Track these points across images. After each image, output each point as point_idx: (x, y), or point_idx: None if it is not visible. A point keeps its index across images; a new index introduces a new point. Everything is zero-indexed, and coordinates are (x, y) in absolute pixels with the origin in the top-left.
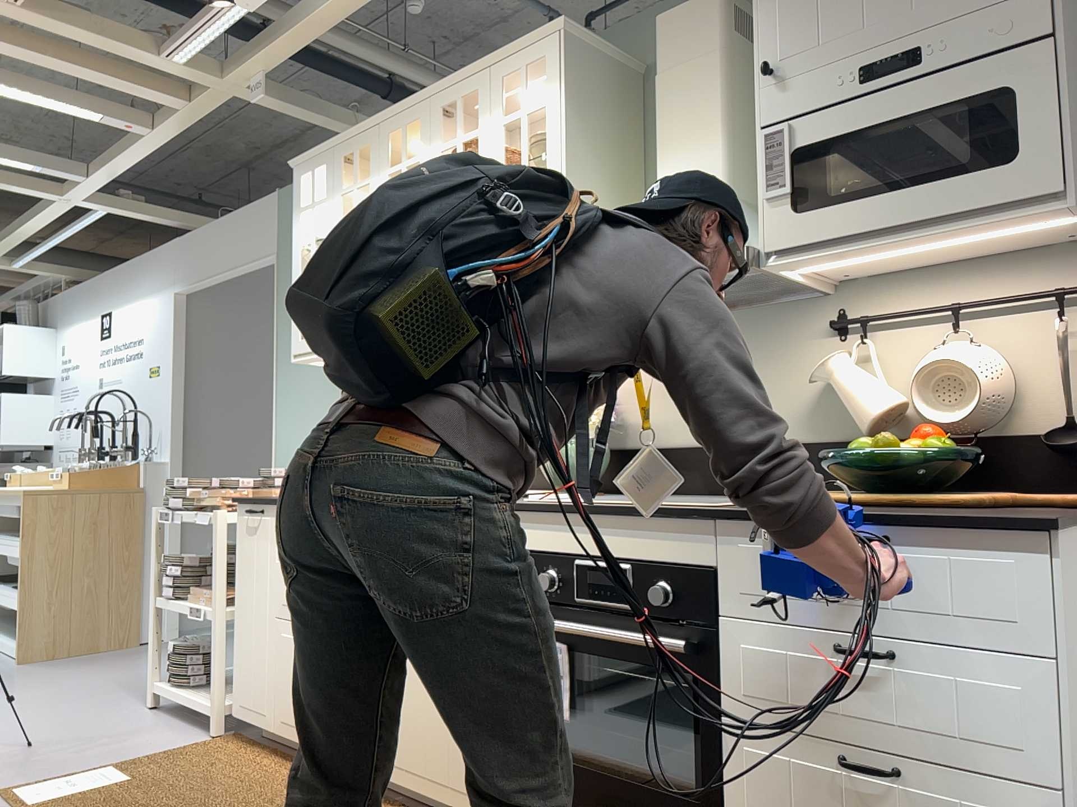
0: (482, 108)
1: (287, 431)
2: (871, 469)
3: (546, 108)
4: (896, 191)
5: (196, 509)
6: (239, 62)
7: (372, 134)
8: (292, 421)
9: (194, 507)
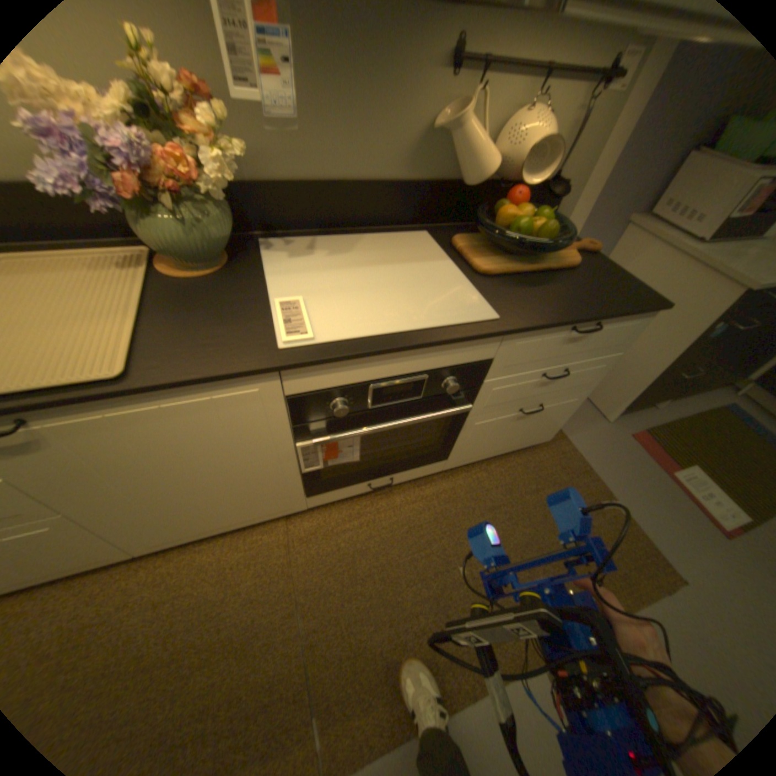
0: None
1: None
2: (524, 241)
3: None
4: None
5: None
6: None
7: None
8: None
9: None
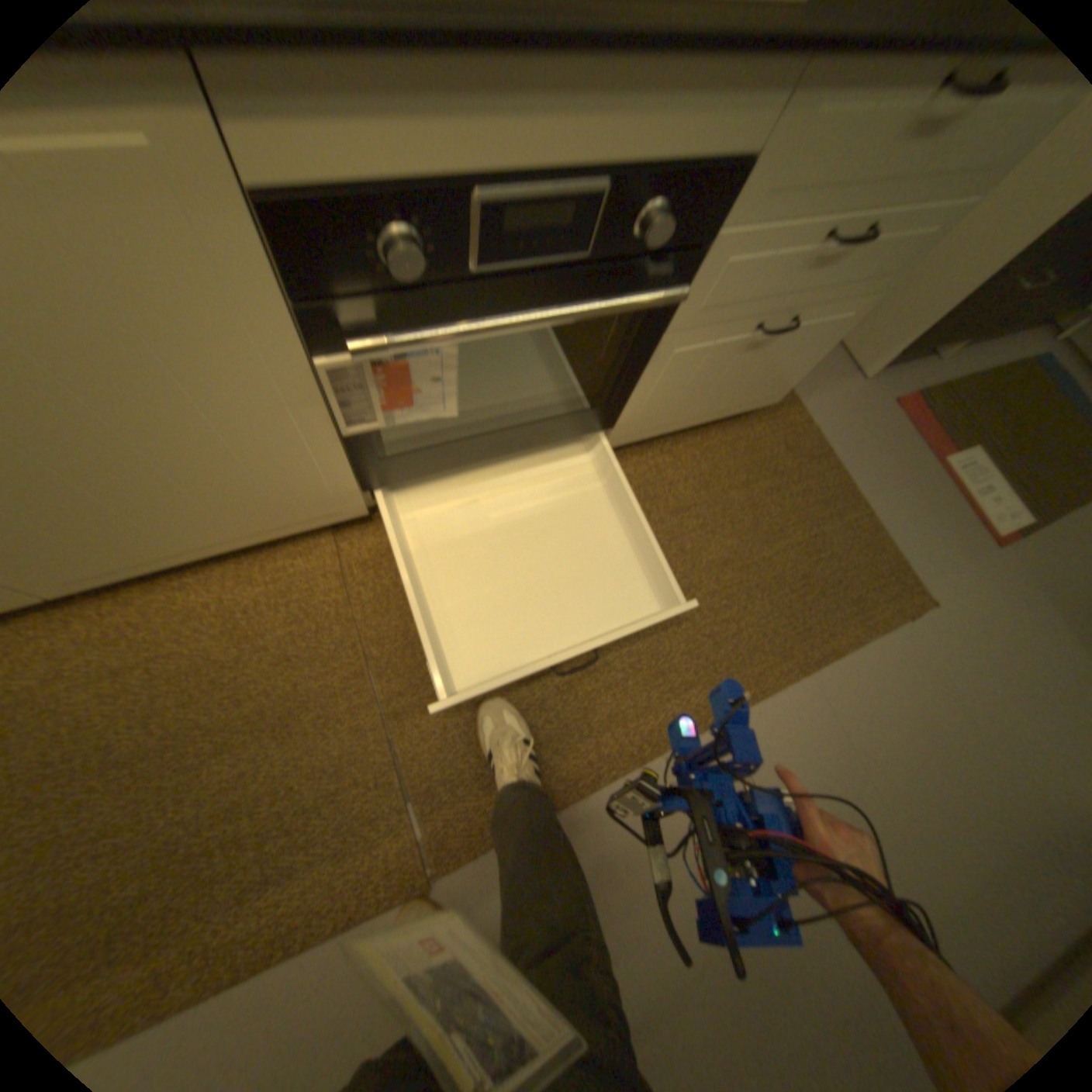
0: None
1: None
2: None
3: None
4: None
5: None
6: None
7: None
8: None
9: None
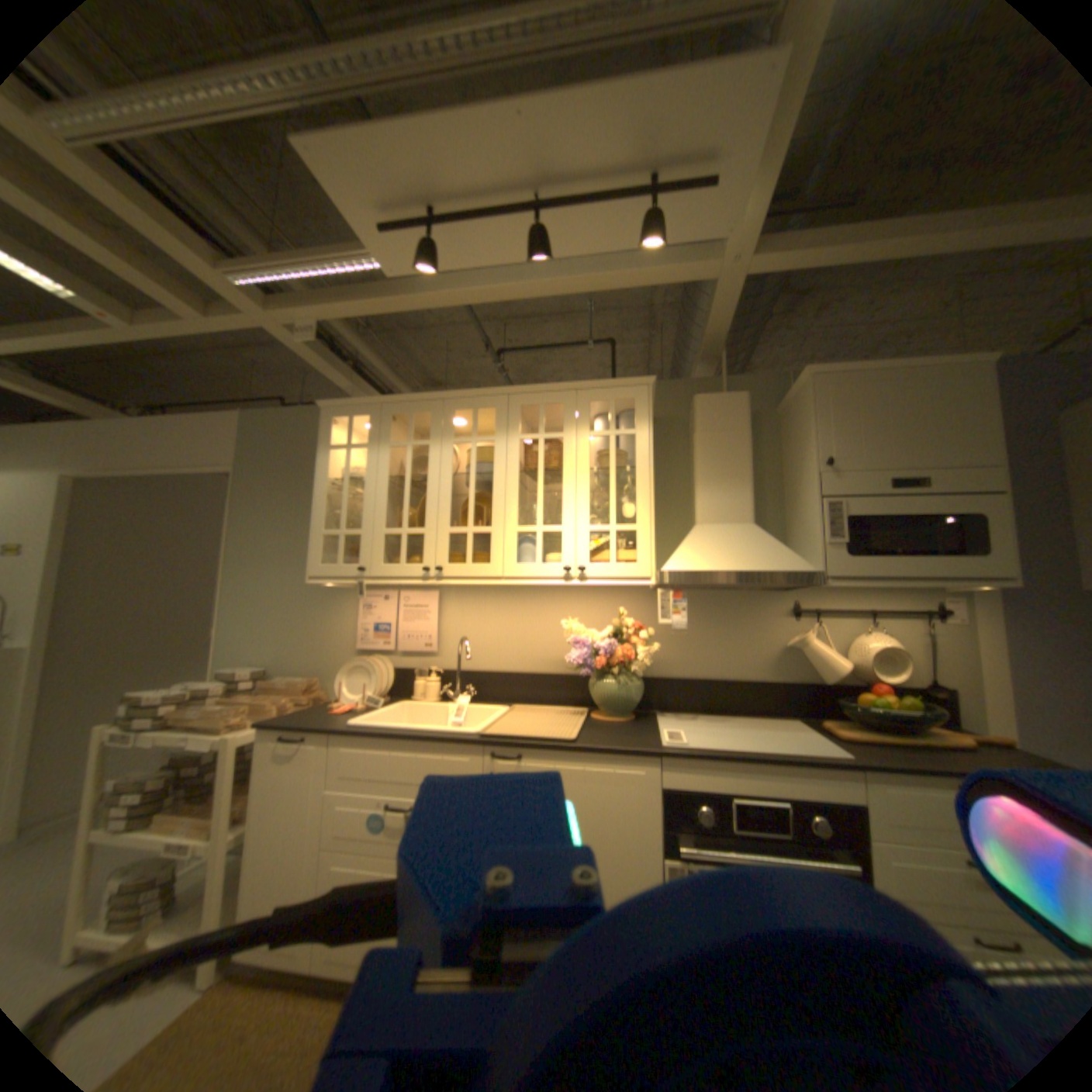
0: (567, 418)
1: (237, 631)
2: (888, 720)
3: (636, 435)
4: (918, 556)
5: (176, 730)
6: (293, 300)
7: (435, 404)
8: (243, 622)
9: (161, 724)
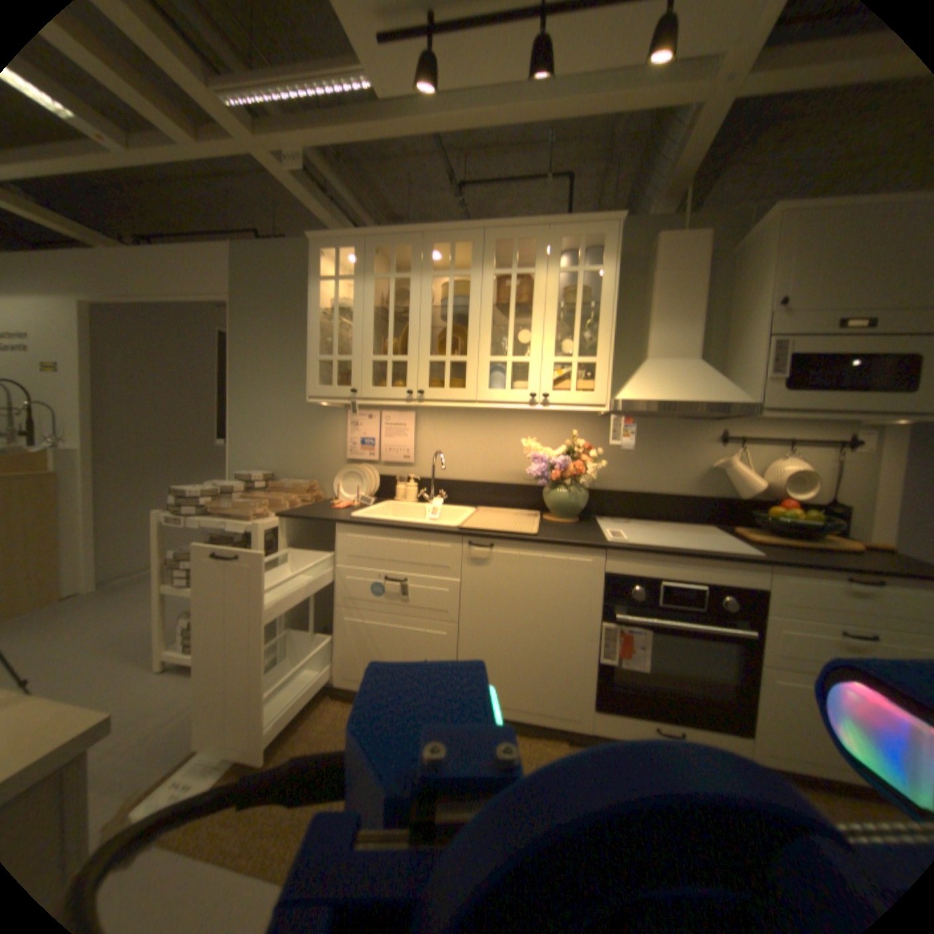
0: (539, 252)
1: (245, 441)
2: (794, 527)
3: (603, 271)
4: (850, 391)
5: (214, 516)
6: (278, 122)
7: (414, 236)
8: (250, 434)
9: (201, 511)
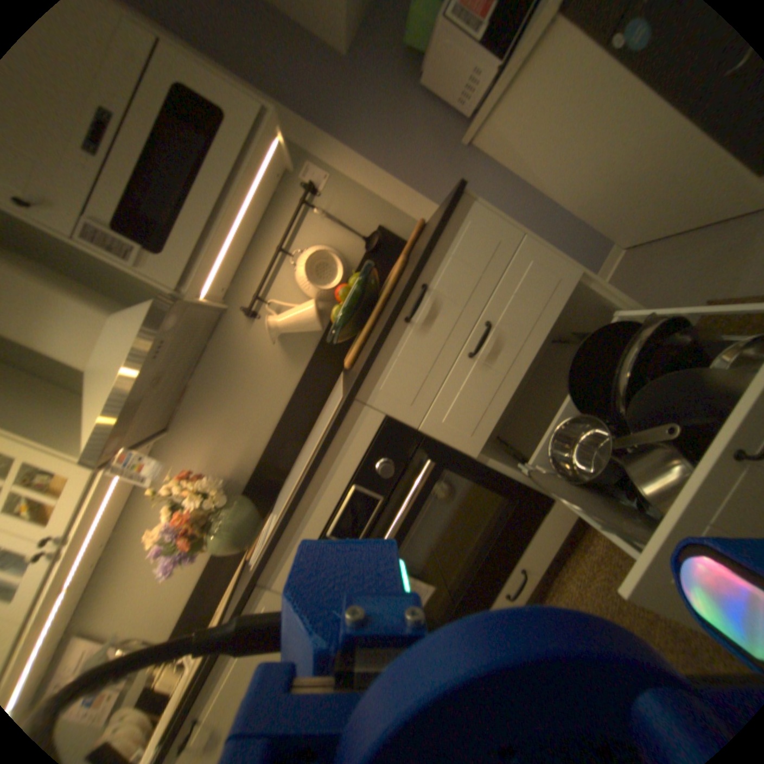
0: None
1: None
2: (352, 312)
3: None
4: (193, 180)
5: None
6: None
7: None
8: None
9: None
